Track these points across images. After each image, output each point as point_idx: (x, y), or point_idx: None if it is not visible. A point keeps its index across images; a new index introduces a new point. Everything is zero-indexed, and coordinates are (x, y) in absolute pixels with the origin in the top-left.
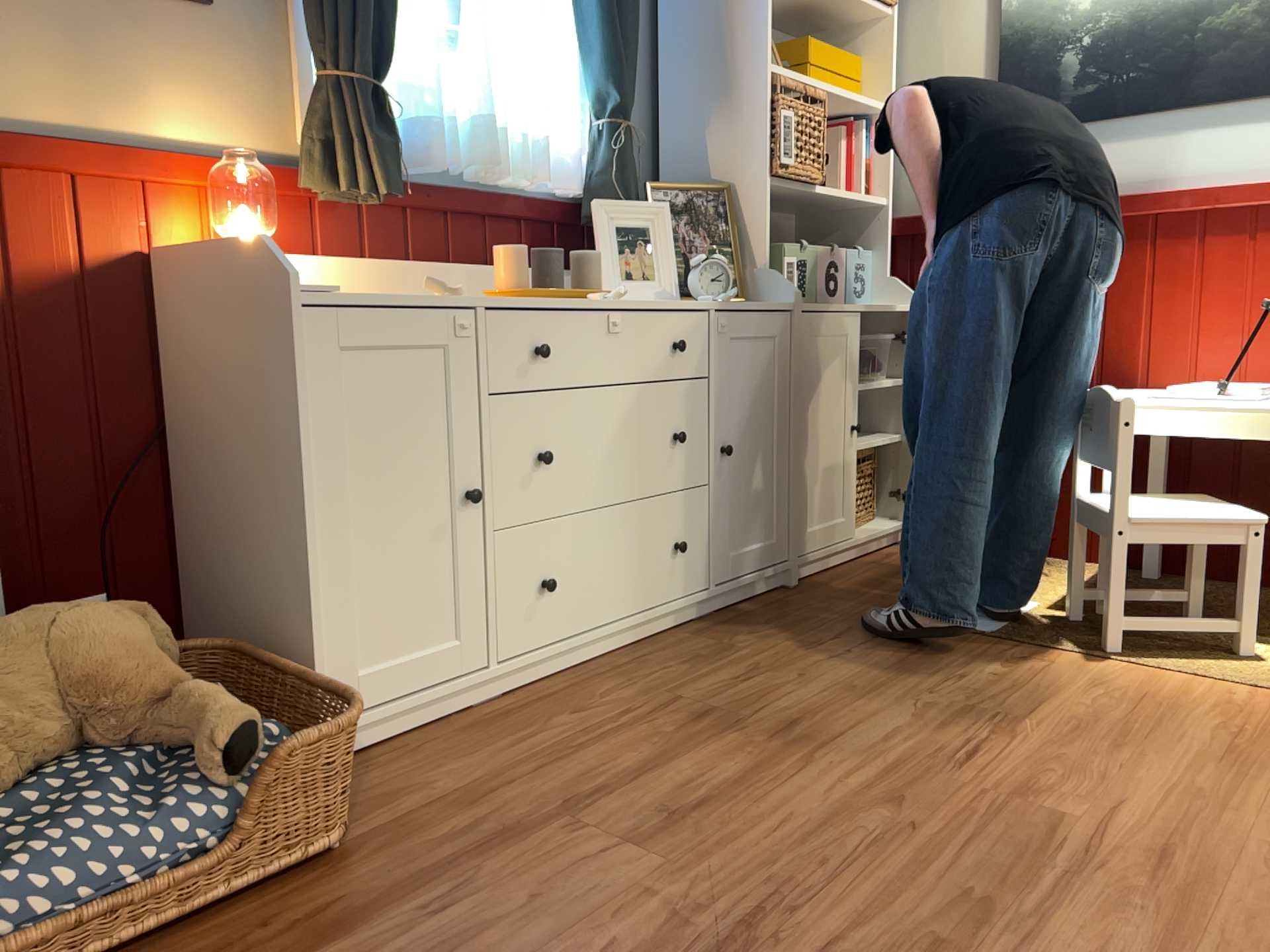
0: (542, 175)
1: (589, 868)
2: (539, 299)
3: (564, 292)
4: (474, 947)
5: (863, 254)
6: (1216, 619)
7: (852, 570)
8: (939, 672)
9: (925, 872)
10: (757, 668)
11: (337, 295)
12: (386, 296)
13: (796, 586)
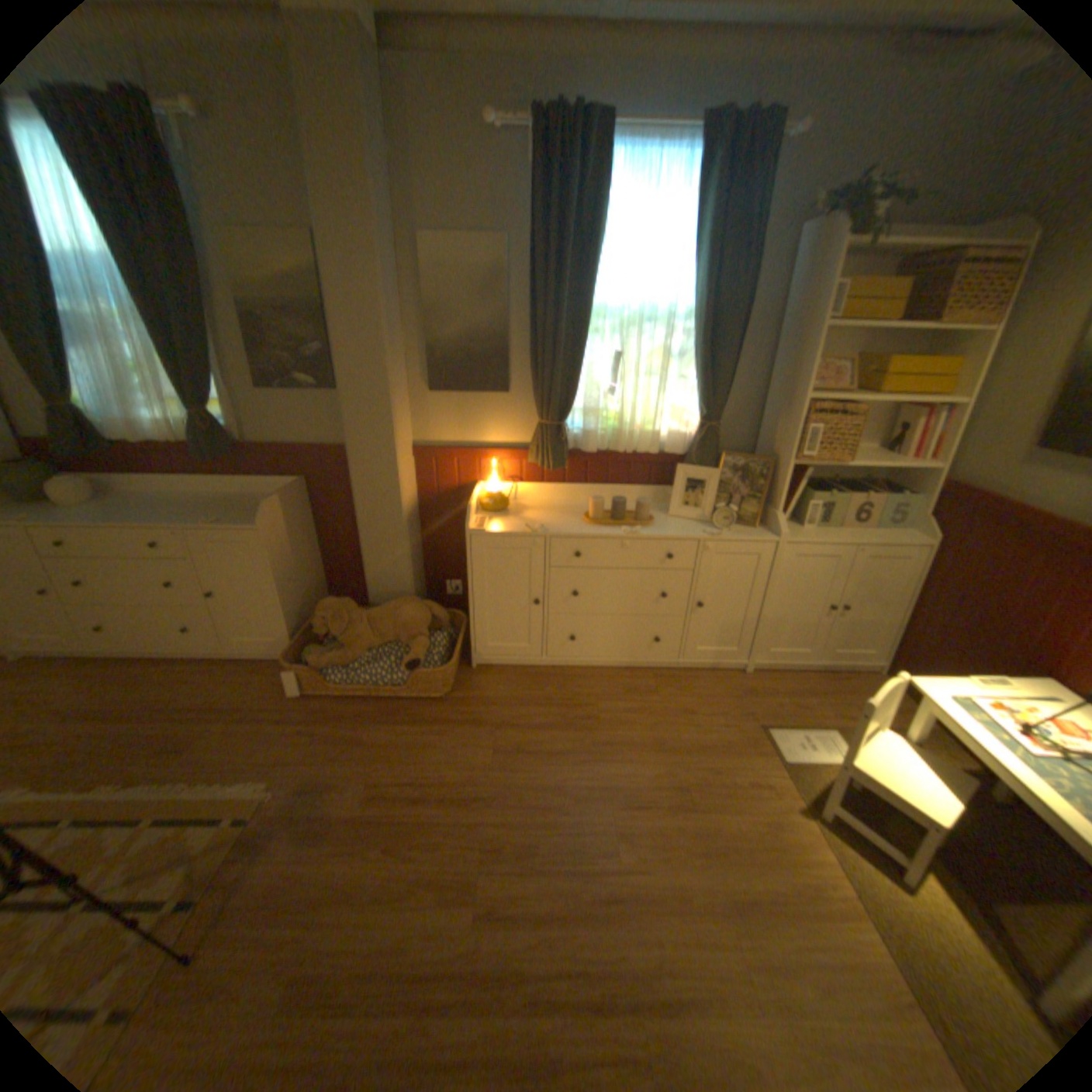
0: (651, 450)
1: (476, 749)
2: (599, 524)
3: (612, 523)
4: (426, 750)
5: (917, 493)
6: (898, 853)
7: (802, 678)
8: (713, 763)
9: (541, 829)
10: (645, 709)
11: (492, 527)
12: (513, 527)
13: (749, 673)
